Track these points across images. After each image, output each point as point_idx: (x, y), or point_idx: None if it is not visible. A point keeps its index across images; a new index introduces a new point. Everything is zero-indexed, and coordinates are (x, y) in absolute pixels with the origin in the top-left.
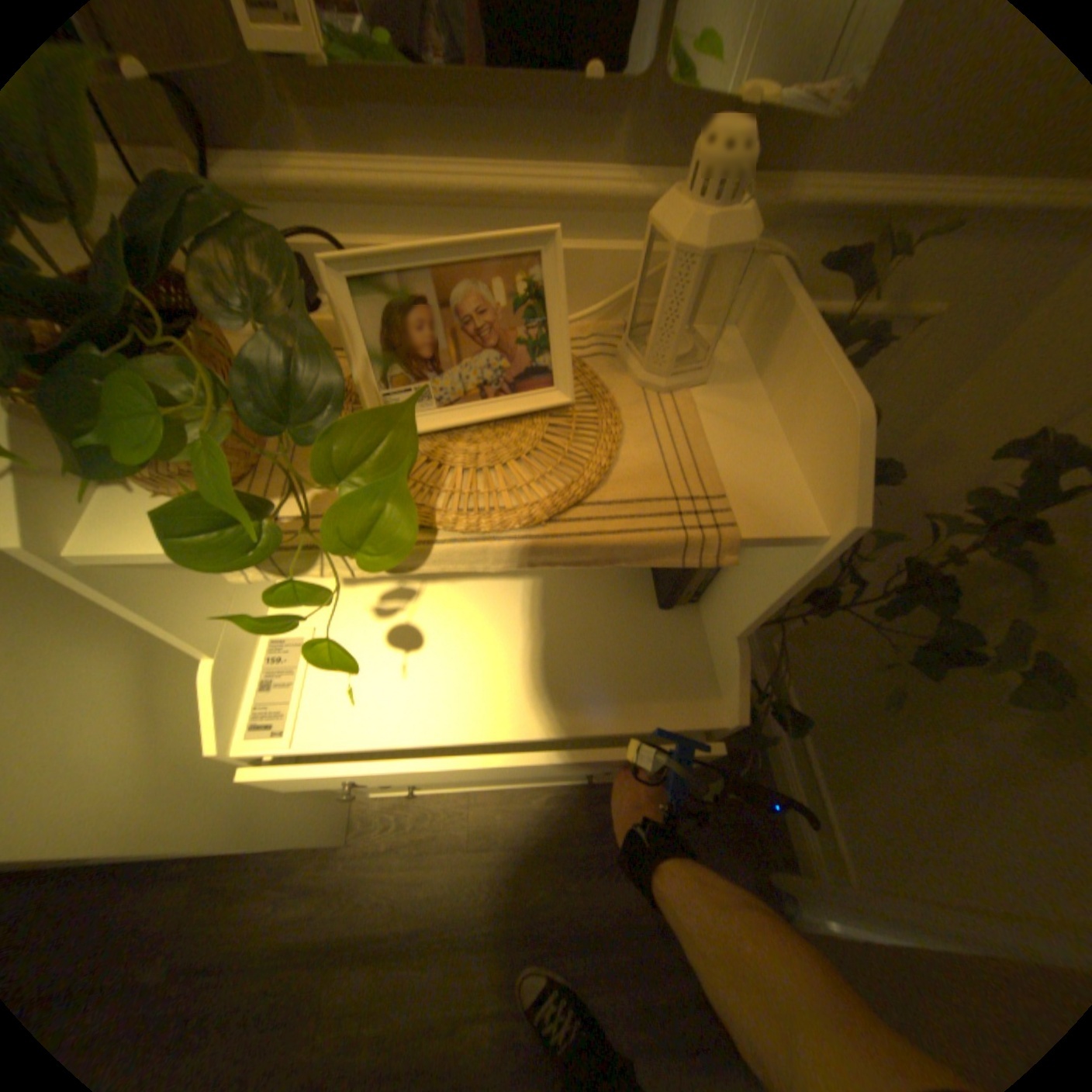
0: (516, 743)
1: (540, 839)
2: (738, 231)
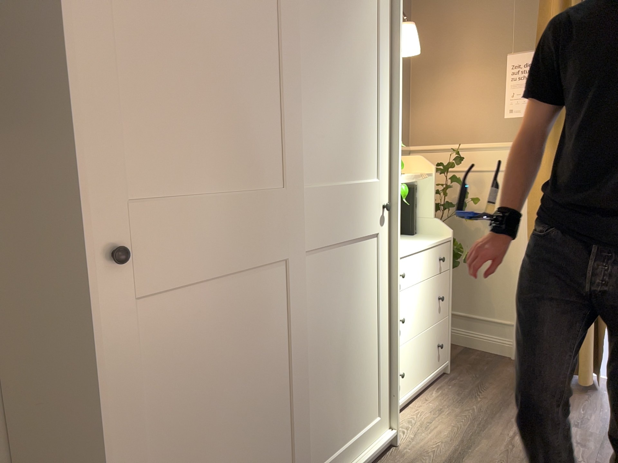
0: (427, 247)
1: (451, 398)
2: None
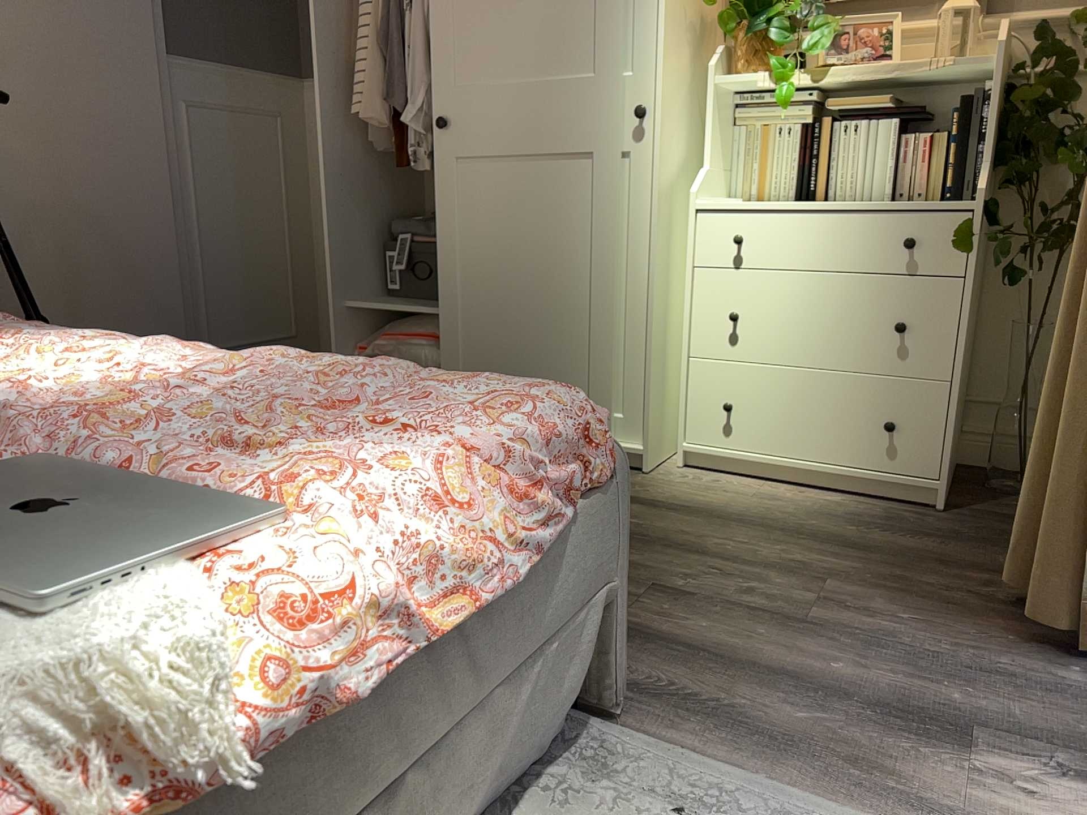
0: (841, 206)
1: (831, 510)
2: (967, 3)
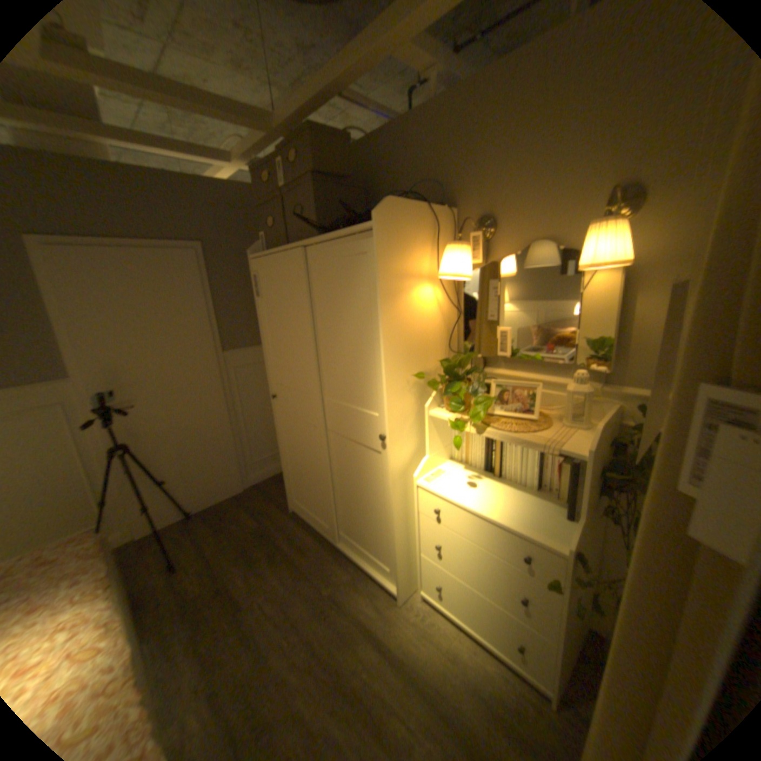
0: (488, 520)
1: (483, 688)
2: (583, 391)
